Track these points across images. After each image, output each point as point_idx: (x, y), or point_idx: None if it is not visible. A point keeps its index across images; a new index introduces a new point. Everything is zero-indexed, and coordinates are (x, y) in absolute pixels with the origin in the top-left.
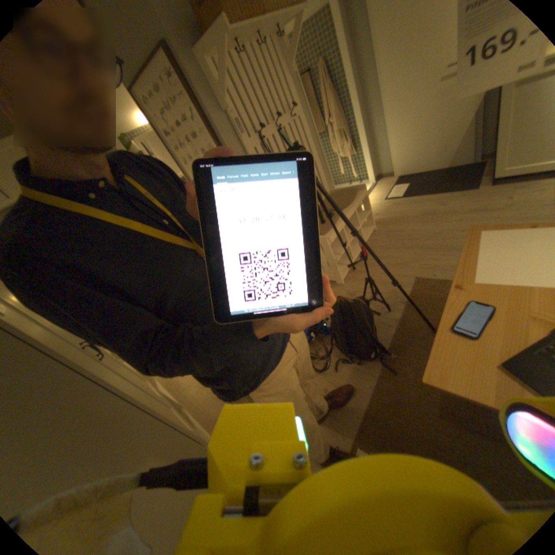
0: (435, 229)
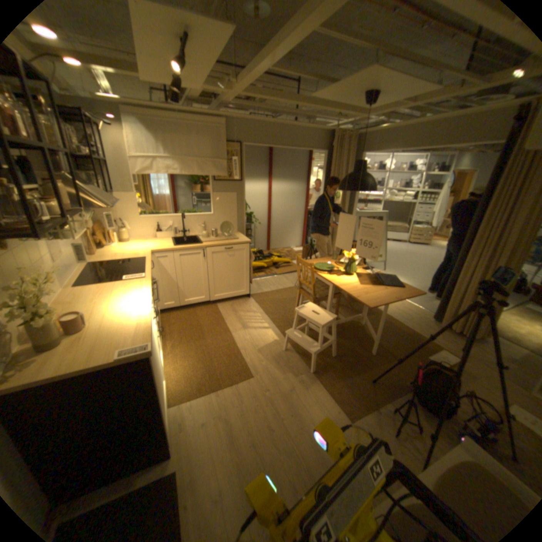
0: (280, 460)
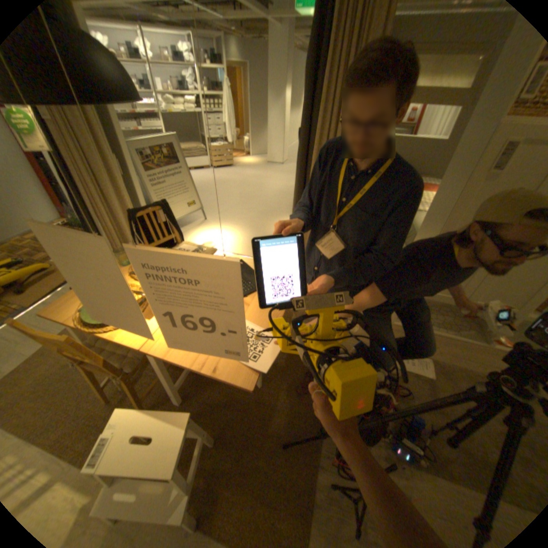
0: None
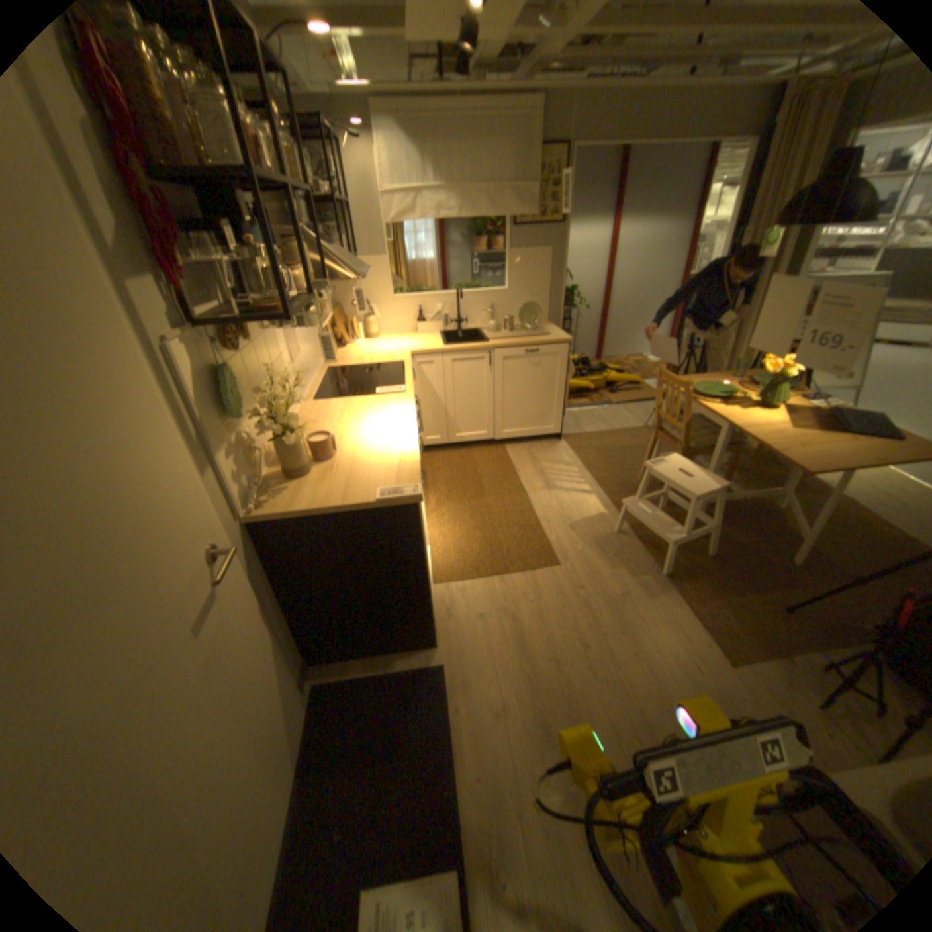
0: (598, 689)
